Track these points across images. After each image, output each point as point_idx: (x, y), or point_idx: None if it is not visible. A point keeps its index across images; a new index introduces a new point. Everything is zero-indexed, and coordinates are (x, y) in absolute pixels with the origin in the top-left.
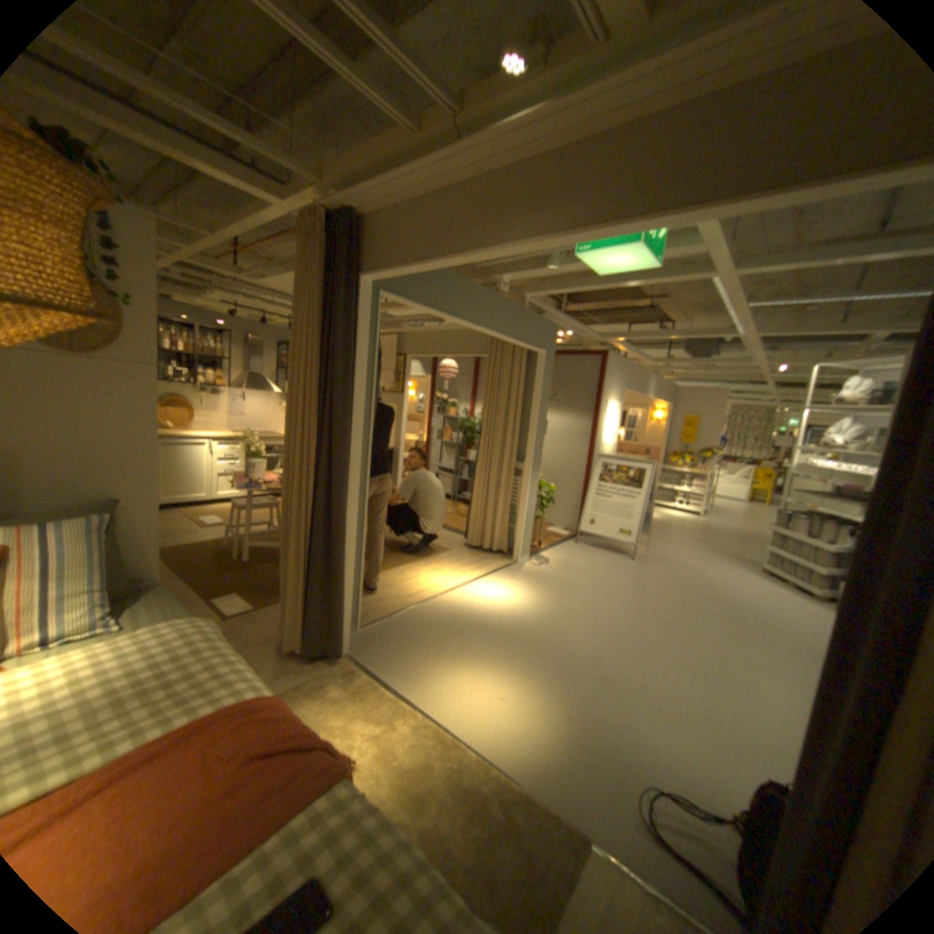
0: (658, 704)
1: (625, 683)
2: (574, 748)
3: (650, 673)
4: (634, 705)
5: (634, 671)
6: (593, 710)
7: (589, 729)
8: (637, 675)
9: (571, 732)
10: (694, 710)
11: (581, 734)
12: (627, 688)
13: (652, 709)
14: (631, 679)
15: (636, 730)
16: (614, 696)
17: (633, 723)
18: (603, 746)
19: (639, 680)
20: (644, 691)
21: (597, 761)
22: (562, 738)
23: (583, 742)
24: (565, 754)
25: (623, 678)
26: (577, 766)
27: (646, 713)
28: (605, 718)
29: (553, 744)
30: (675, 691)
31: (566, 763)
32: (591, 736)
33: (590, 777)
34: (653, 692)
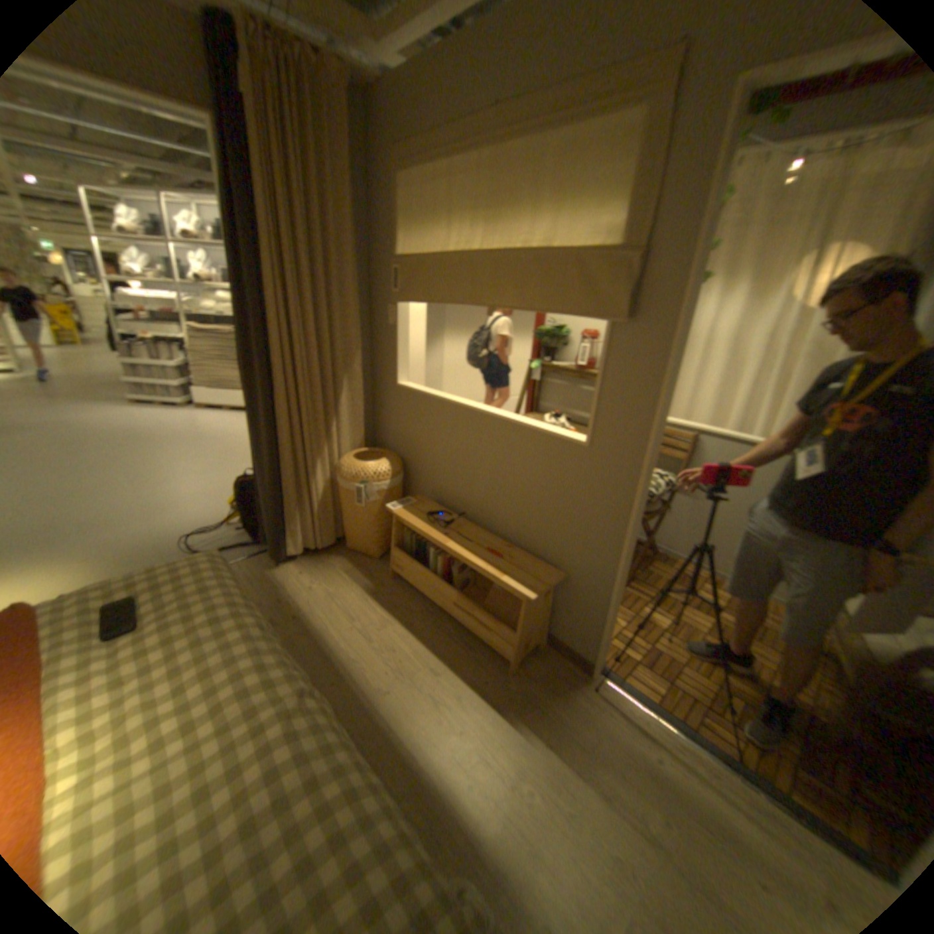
0: (137, 511)
1: (98, 517)
2: (106, 567)
3: (111, 501)
4: (121, 522)
5: (97, 507)
6: (93, 543)
7: (104, 552)
8: (102, 508)
9: (92, 563)
10: (163, 499)
11: (101, 558)
12: (104, 518)
13: (136, 515)
14: (100, 512)
15: (137, 530)
16: (100, 527)
17: (132, 529)
18: (125, 551)
19: (108, 509)
20: (119, 511)
21: (130, 559)
22: (89, 570)
23: (108, 560)
24: (103, 573)
25: (93, 515)
26: (119, 570)
27: (134, 519)
28: (108, 541)
29: (87, 577)
30: (140, 498)
31: (110, 575)
32: (110, 554)
33: (135, 567)
34: (126, 508)
